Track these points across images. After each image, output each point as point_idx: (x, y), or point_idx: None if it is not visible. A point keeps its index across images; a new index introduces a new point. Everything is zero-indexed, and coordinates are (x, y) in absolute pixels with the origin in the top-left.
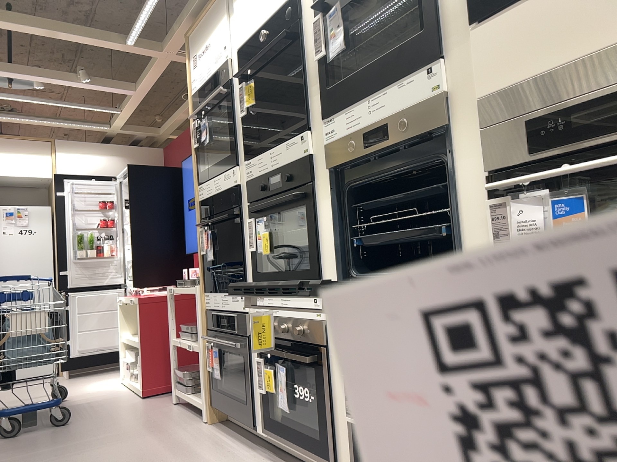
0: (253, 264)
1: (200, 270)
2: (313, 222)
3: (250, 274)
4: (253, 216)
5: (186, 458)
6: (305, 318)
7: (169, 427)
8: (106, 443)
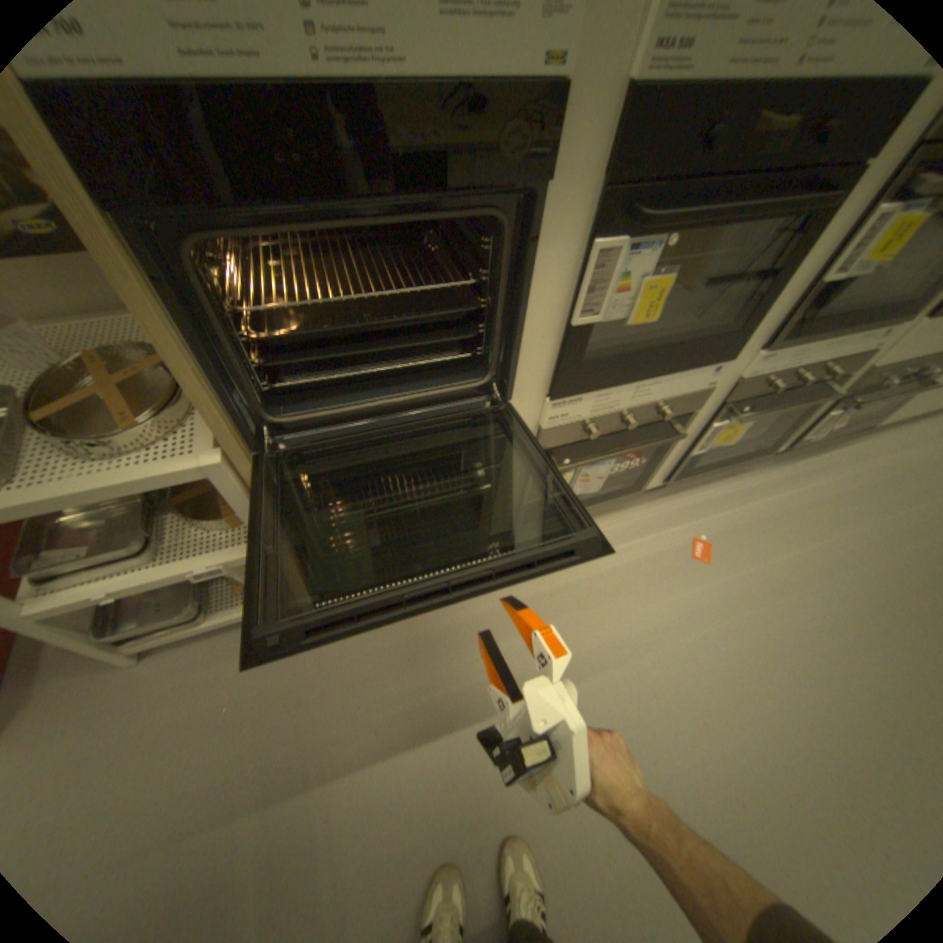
0: (570, 345)
1: (218, 410)
2: (805, 250)
3: (533, 364)
4: (626, 226)
5: (462, 640)
6: (680, 393)
7: (296, 671)
8: (301, 807)
